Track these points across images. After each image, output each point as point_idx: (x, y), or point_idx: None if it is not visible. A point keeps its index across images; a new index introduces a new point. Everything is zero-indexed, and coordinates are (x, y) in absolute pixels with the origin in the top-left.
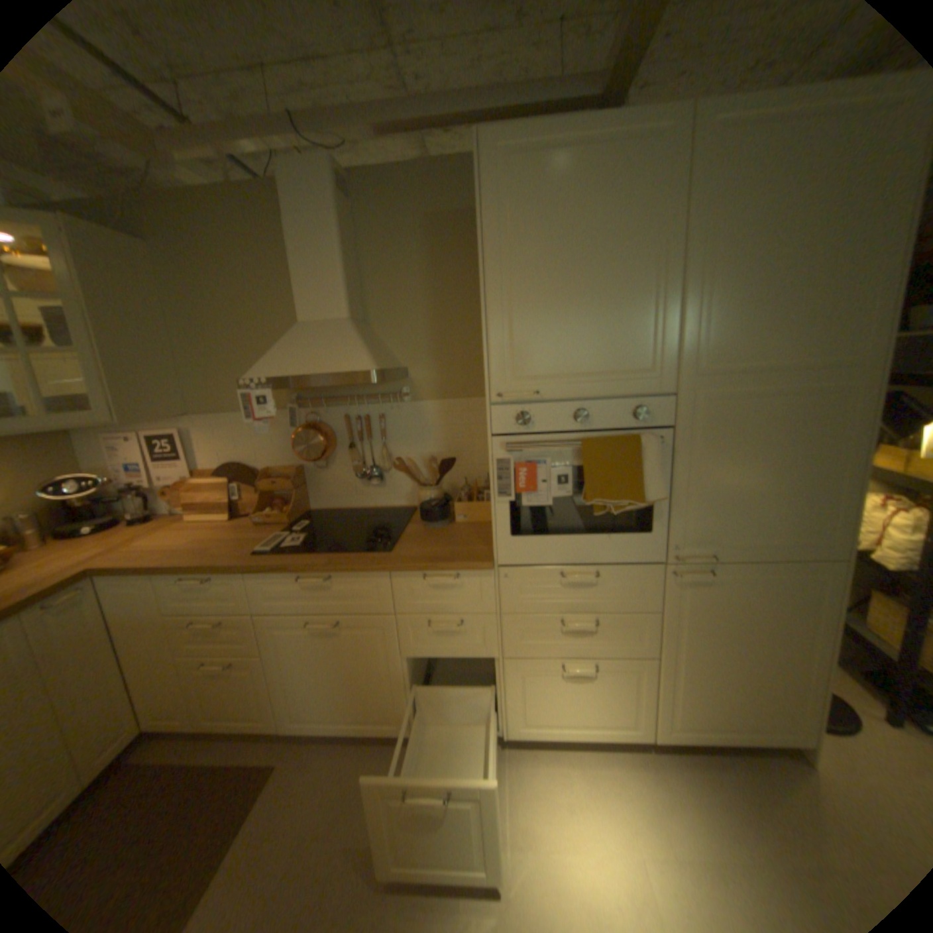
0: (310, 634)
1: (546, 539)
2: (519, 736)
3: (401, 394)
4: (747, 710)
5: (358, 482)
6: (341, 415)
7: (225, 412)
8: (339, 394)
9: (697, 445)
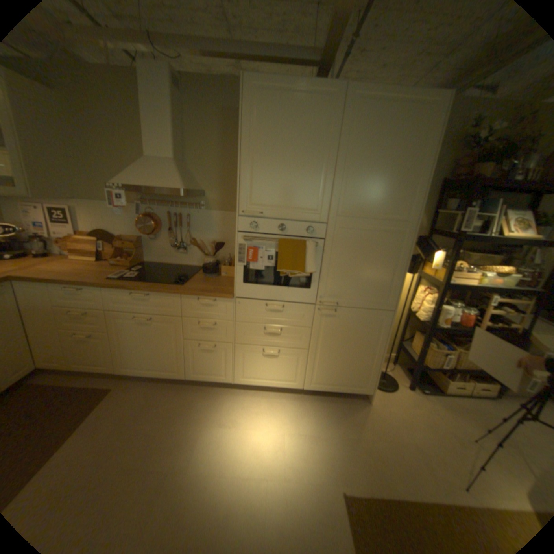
0: (136, 323)
1: (260, 286)
2: (239, 382)
3: (200, 205)
4: (345, 376)
5: (172, 250)
6: (165, 212)
7: (98, 200)
8: (166, 200)
9: (333, 249)
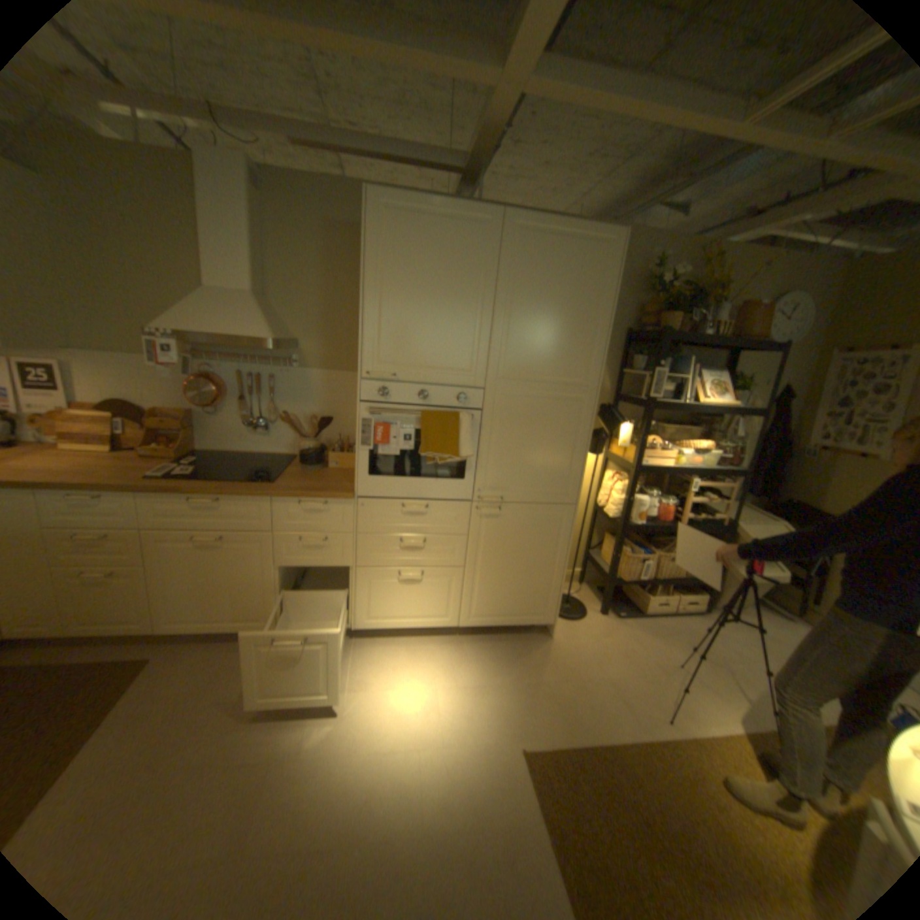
0: (194, 546)
1: (393, 479)
2: (362, 625)
3: (290, 360)
4: (514, 600)
5: (244, 430)
6: (233, 371)
7: (112, 352)
8: (233, 352)
9: (493, 423)
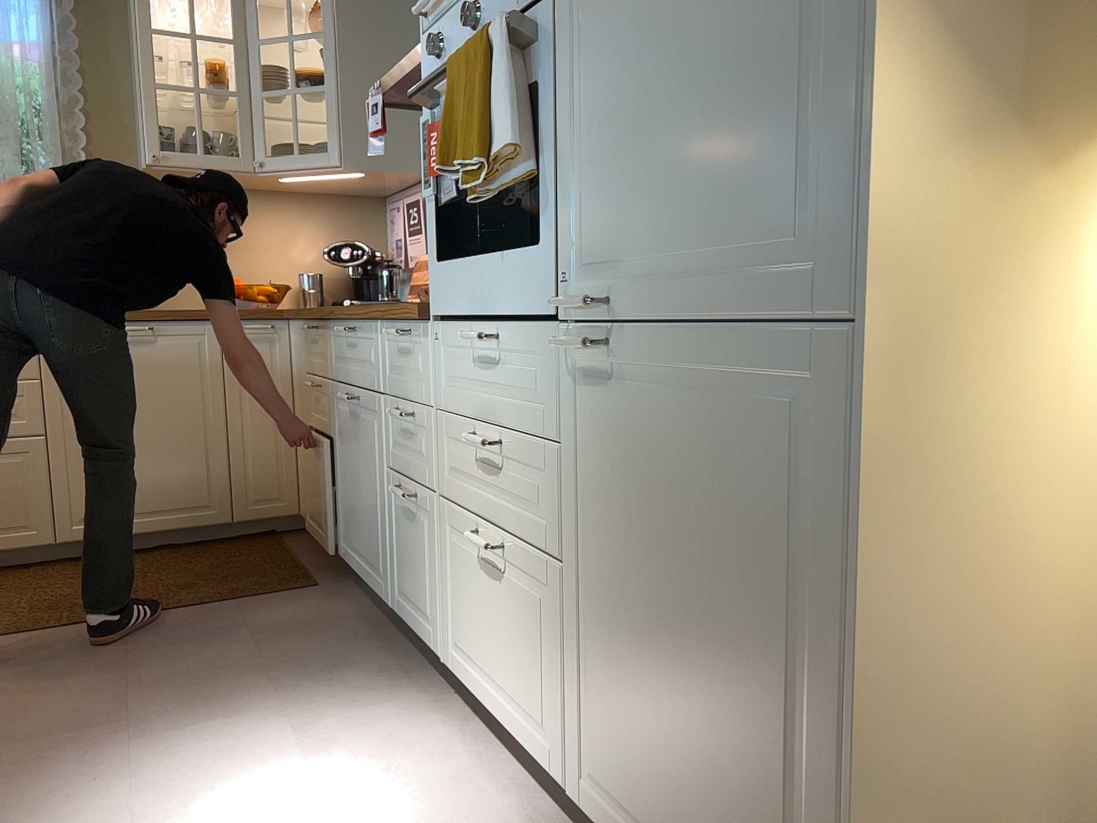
0: (349, 411)
1: (460, 264)
2: (452, 664)
3: None
4: (694, 809)
5: None
6: None
7: None
8: None
9: (585, 16)
